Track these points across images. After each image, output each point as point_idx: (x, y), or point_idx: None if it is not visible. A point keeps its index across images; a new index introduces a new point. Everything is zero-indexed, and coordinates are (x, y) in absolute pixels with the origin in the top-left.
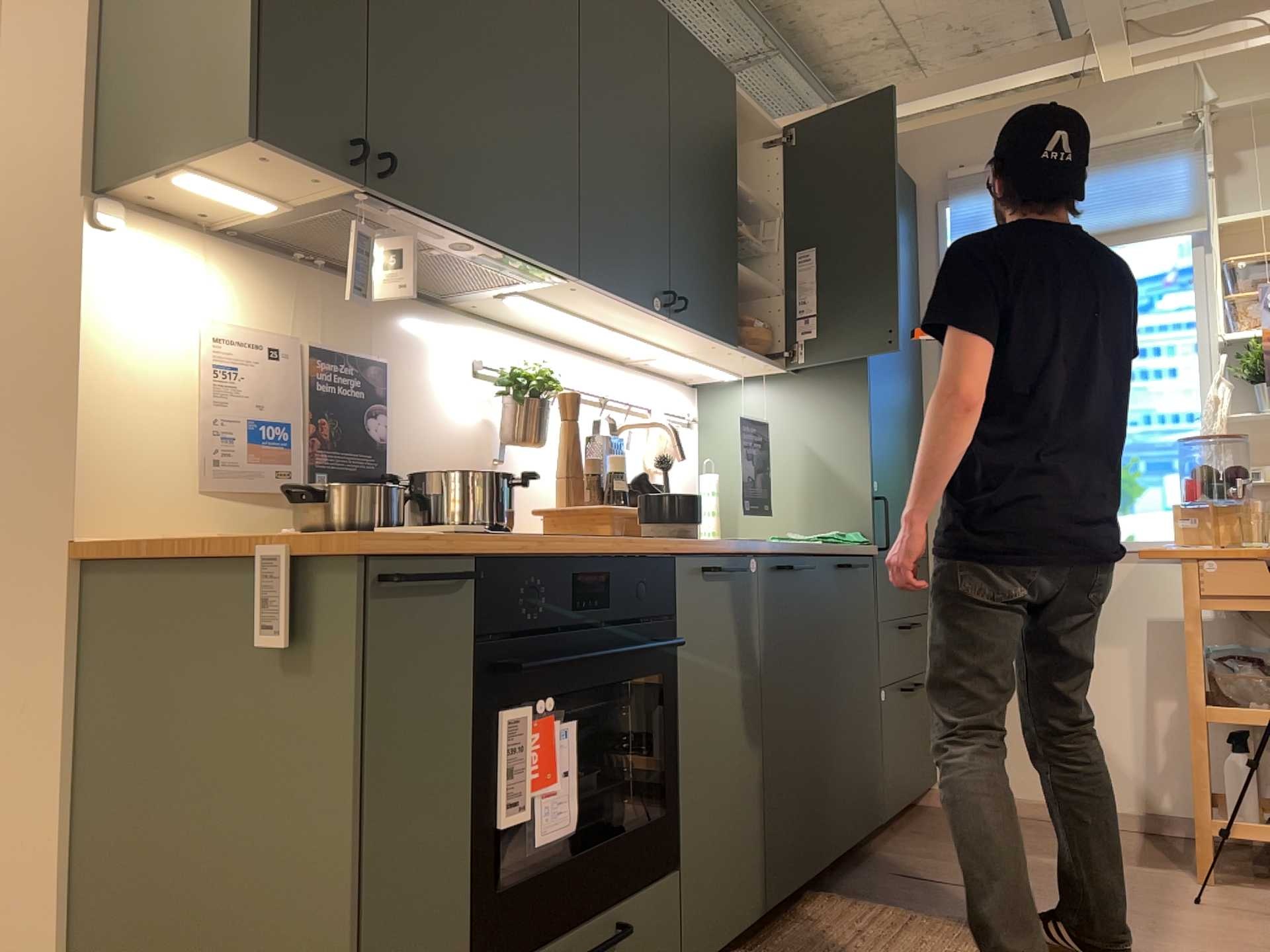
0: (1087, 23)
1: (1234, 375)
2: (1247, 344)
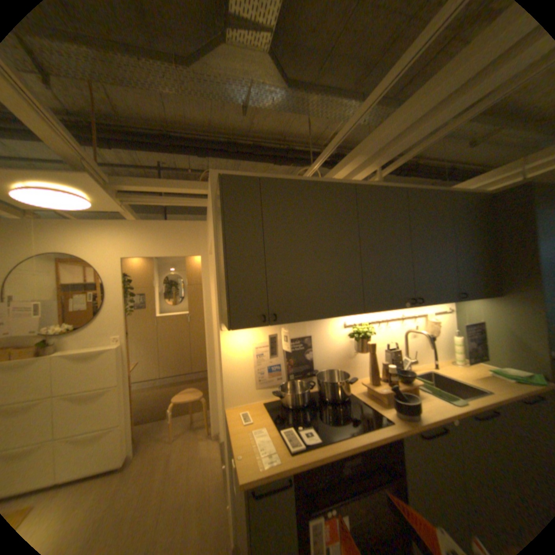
0: None
1: None
2: None
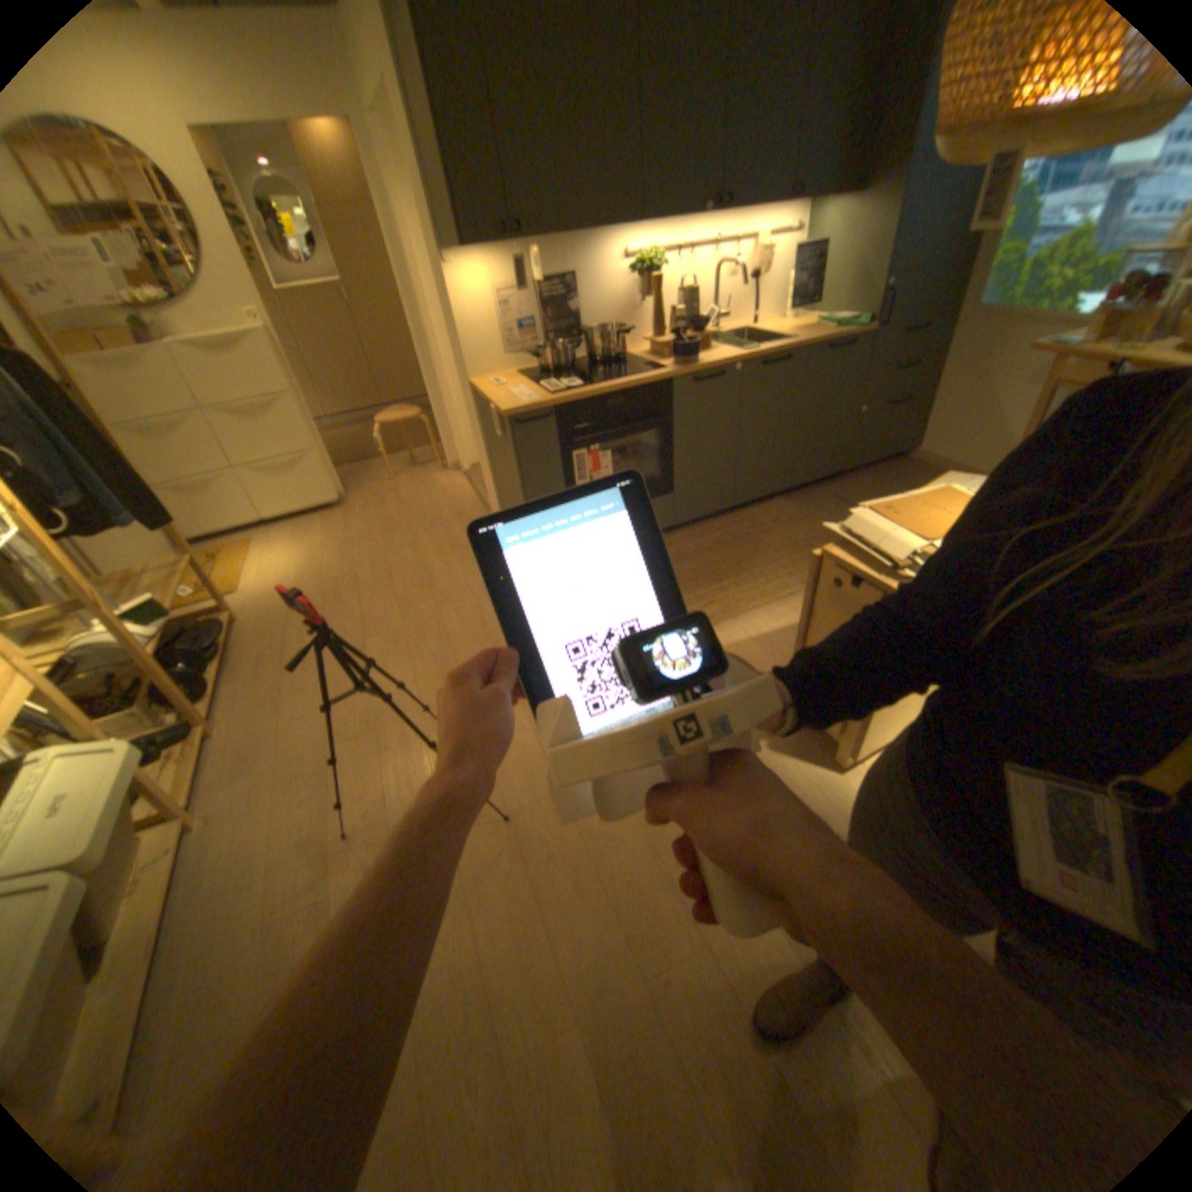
0: None
1: None
2: None
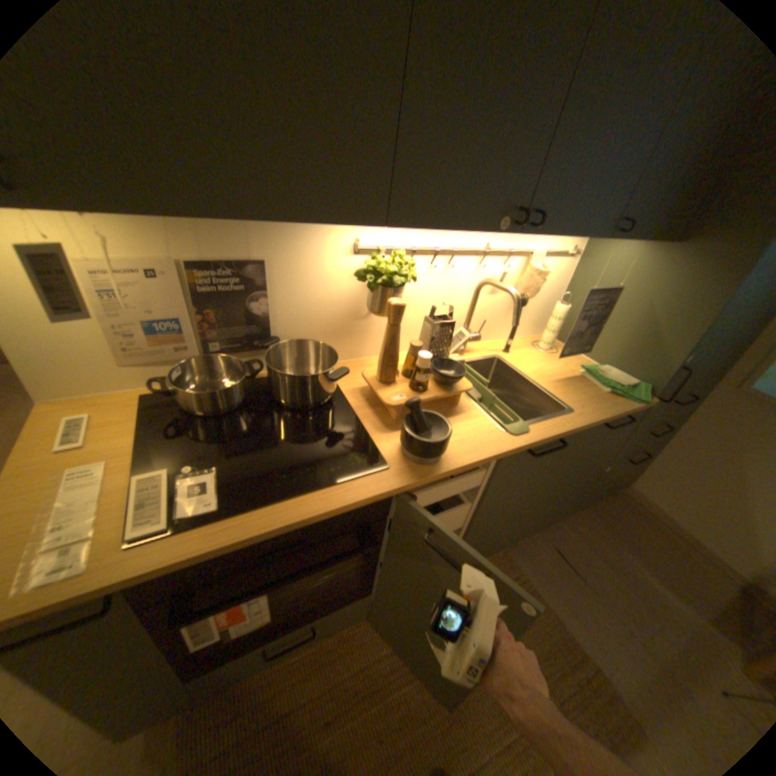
0: None
1: None
2: None
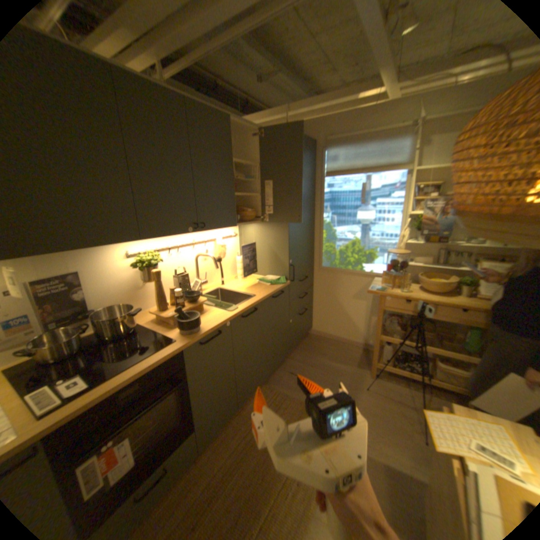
0: (382, 75)
1: (413, 224)
2: (419, 213)
